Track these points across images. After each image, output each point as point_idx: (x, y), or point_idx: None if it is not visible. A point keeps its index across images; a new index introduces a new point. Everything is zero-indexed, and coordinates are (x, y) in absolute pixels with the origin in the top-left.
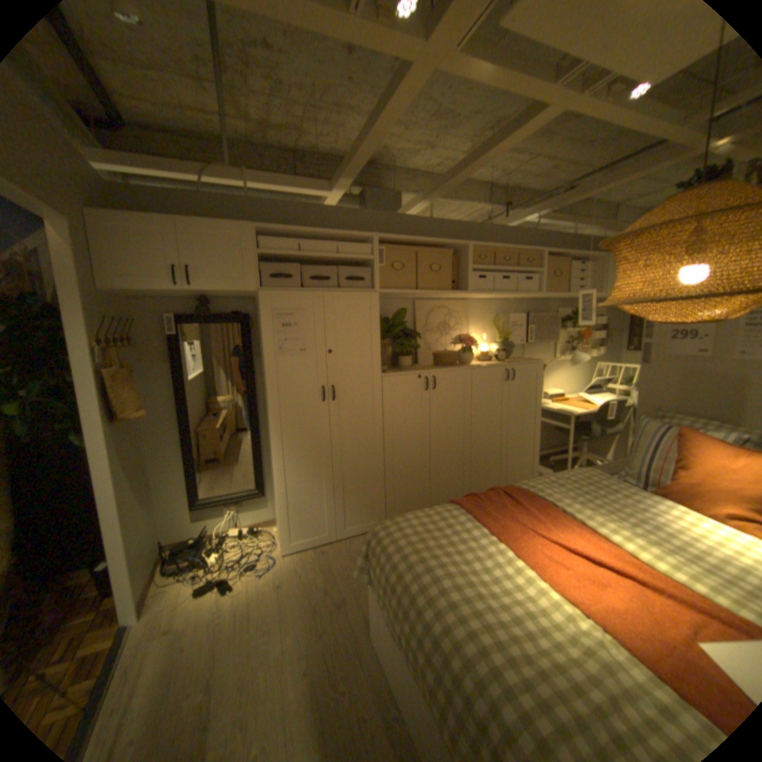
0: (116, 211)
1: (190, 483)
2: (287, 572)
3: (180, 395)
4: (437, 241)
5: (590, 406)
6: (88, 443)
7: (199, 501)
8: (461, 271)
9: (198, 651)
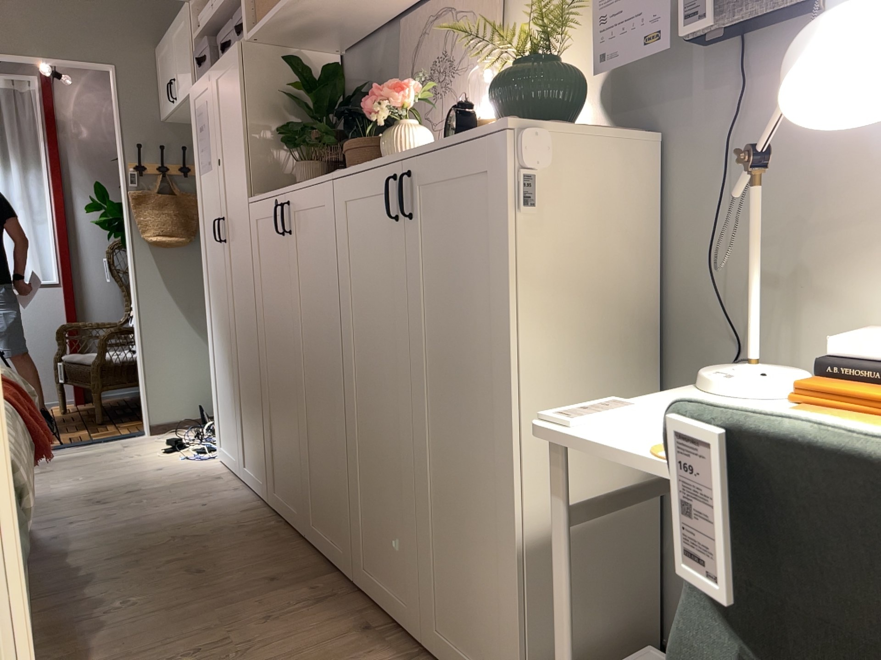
0: (159, 43)
1: None
2: (184, 468)
3: None
4: None
5: None
6: (127, 256)
7: None
8: None
9: (91, 460)
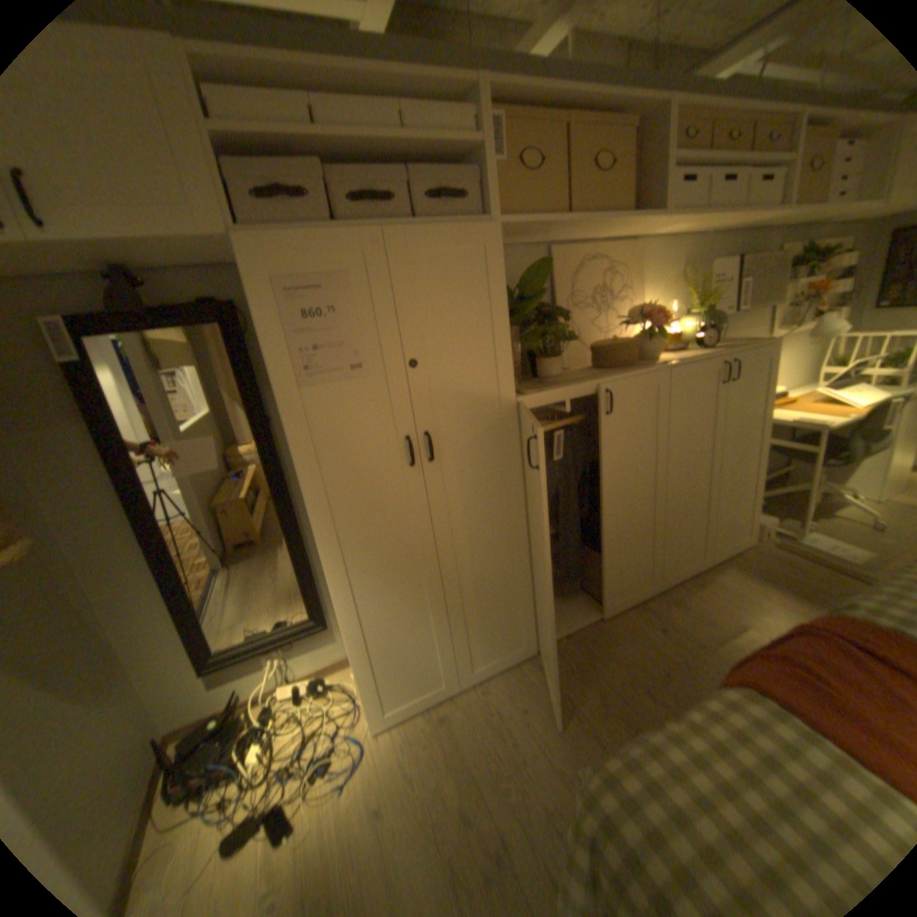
0: None
1: (189, 634)
2: (388, 775)
3: (128, 484)
4: (610, 94)
5: (843, 408)
6: None
7: (214, 658)
8: (648, 169)
9: None
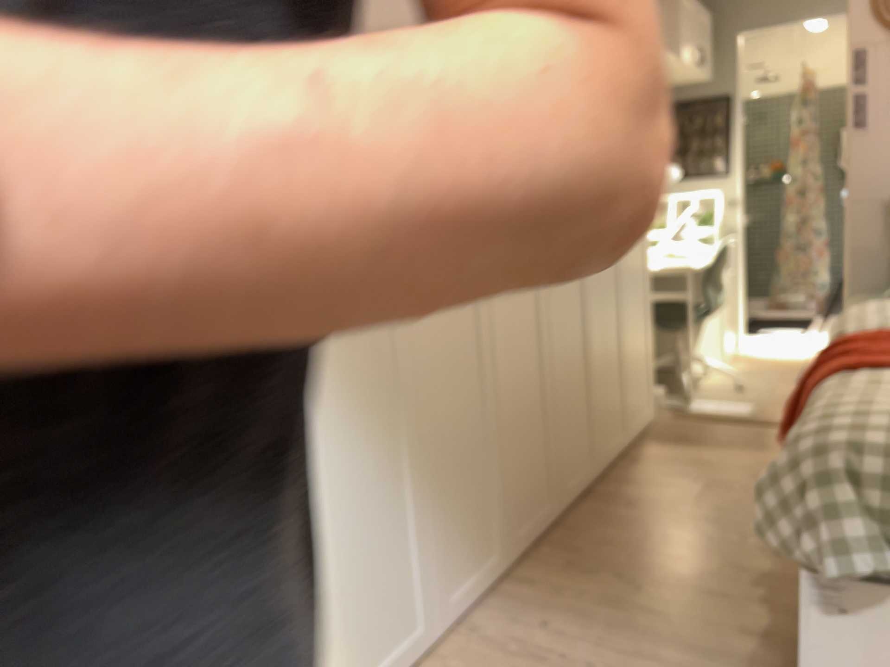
0: None
1: None
2: None
3: None
4: None
5: (689, 258)
6: None
7: None
8: None
9: None
